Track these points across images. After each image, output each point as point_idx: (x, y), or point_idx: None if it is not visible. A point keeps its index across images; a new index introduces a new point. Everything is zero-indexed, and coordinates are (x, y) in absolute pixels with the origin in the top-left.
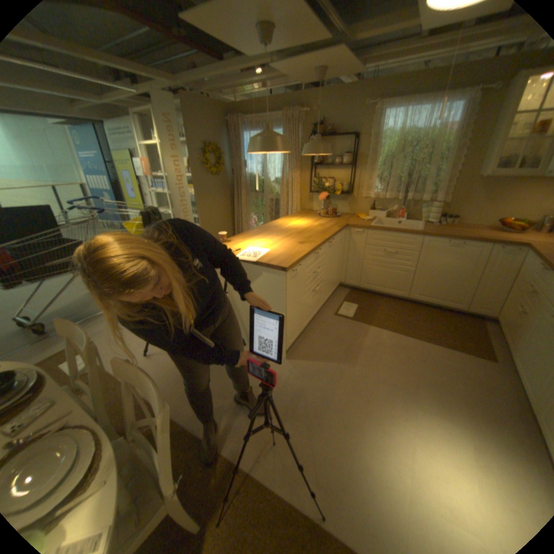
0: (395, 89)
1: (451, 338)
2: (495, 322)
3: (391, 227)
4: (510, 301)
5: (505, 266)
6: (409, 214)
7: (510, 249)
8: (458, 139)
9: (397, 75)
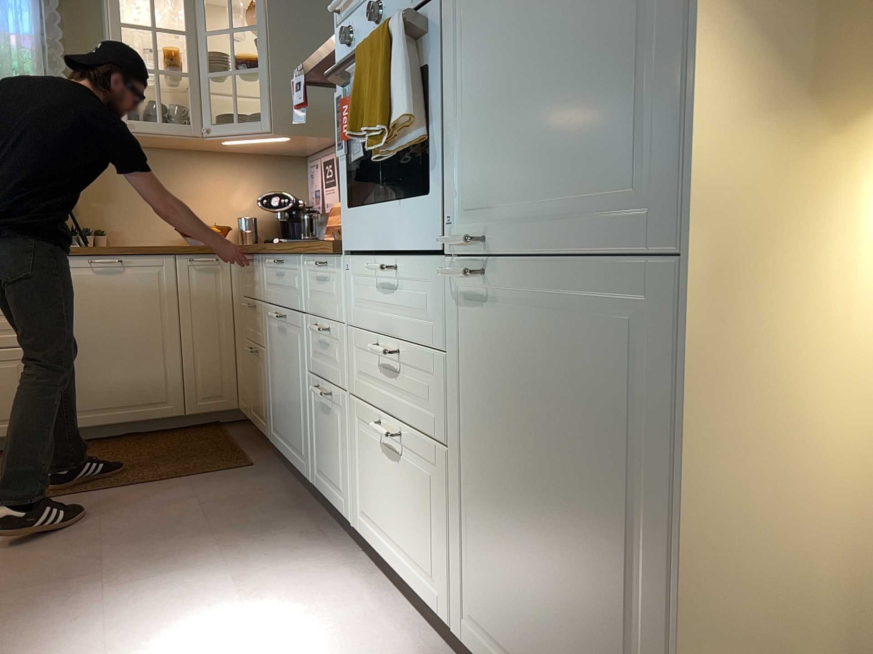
0: None
1: (163, 466)
2: (240, 422)
3: None
4: (240, 358)
5: (209, 297)
6: None
7: (202, 259)
8: (45, 69)
9: None
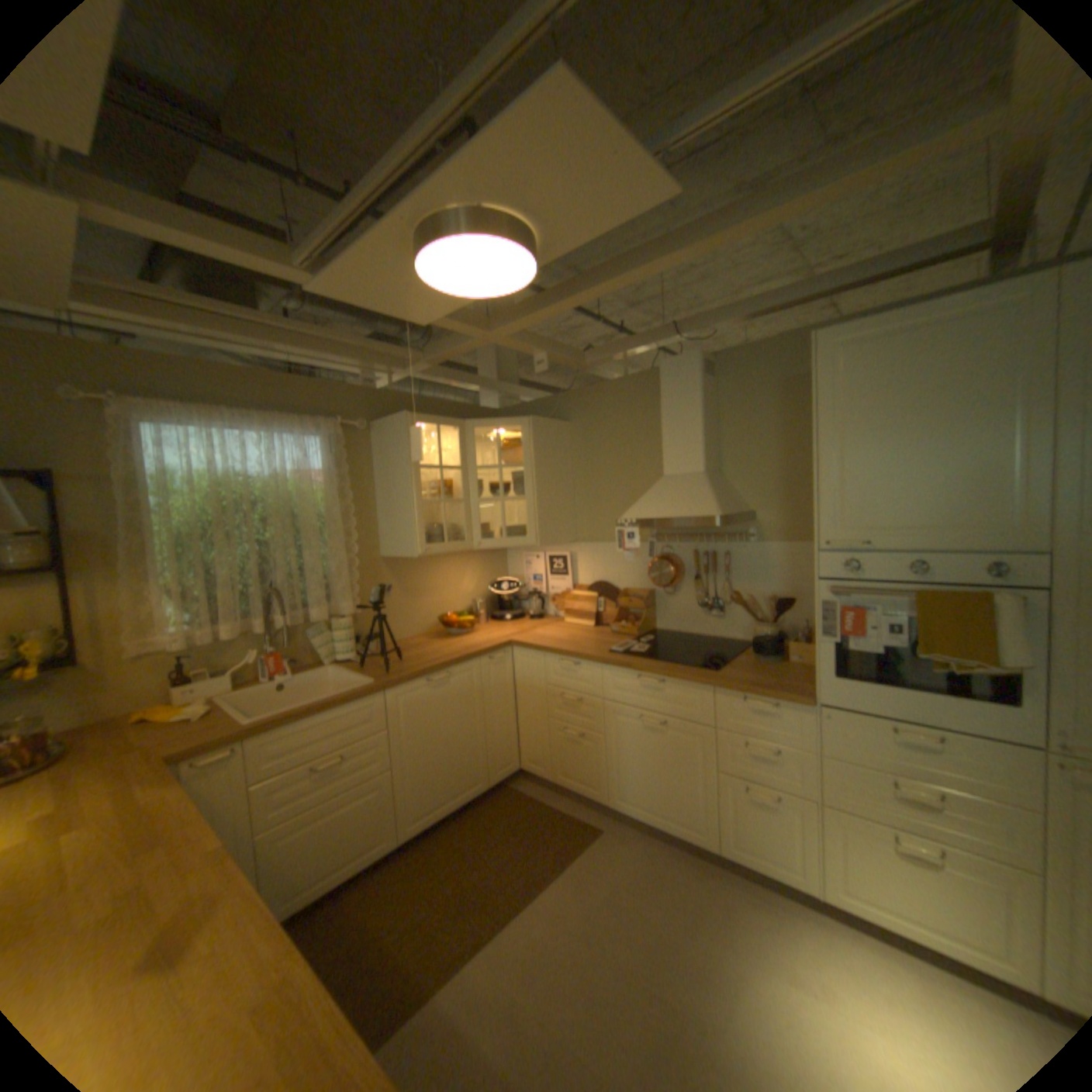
0: (150, 385)
1: (535, 855)
2: (515, 778)
3: (308, 706)
4: (532, 732)
5: (501, 686)
6: (286, 664)
7: (500, 657)
8: (333, 503)
9: (146, 356)
